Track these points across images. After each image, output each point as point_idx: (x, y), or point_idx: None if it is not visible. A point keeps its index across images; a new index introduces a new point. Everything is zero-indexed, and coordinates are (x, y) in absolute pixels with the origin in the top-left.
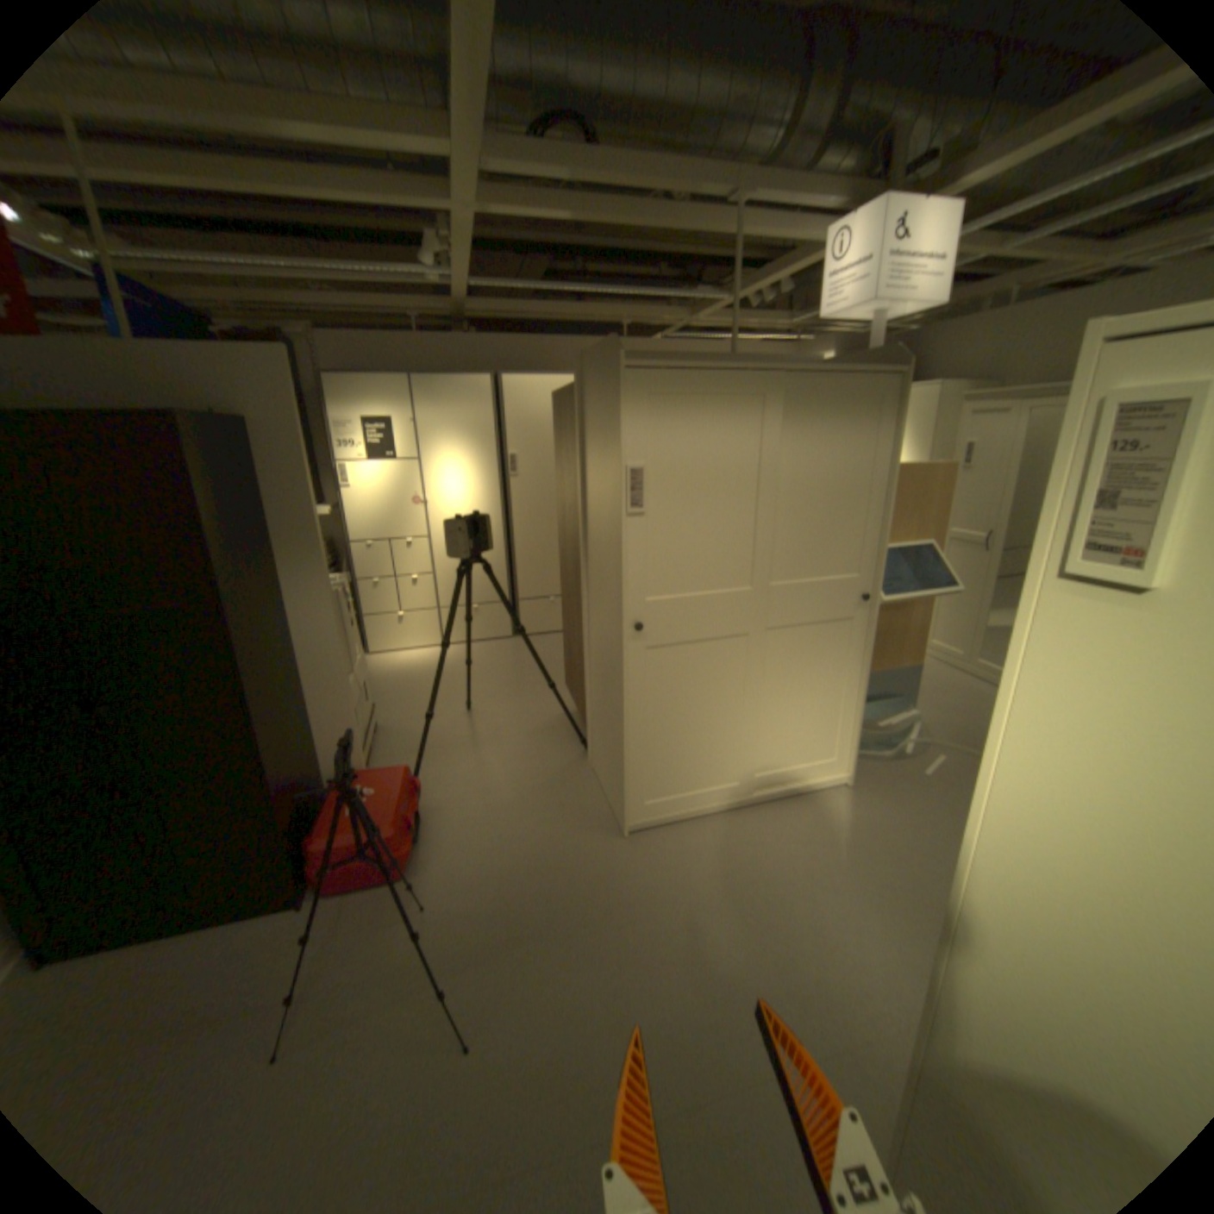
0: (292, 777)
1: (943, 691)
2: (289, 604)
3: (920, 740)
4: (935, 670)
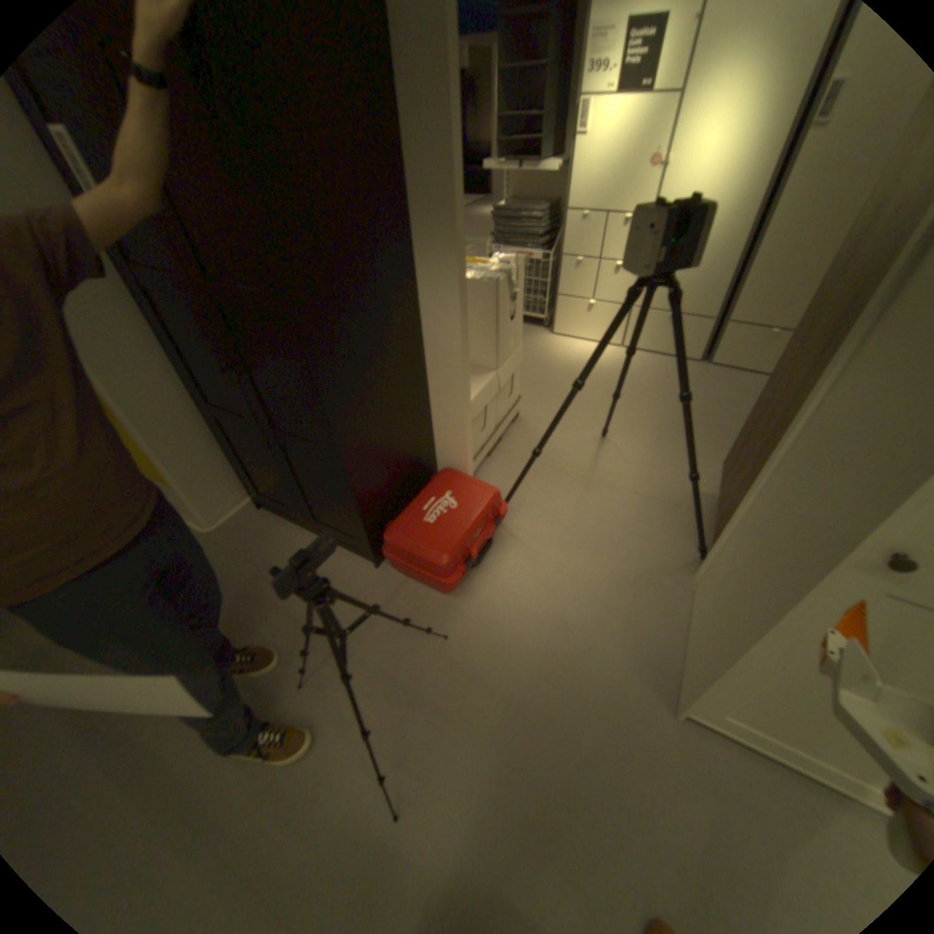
0: (389, 470)
1: None
2: (420, 294)
3: None
4: None
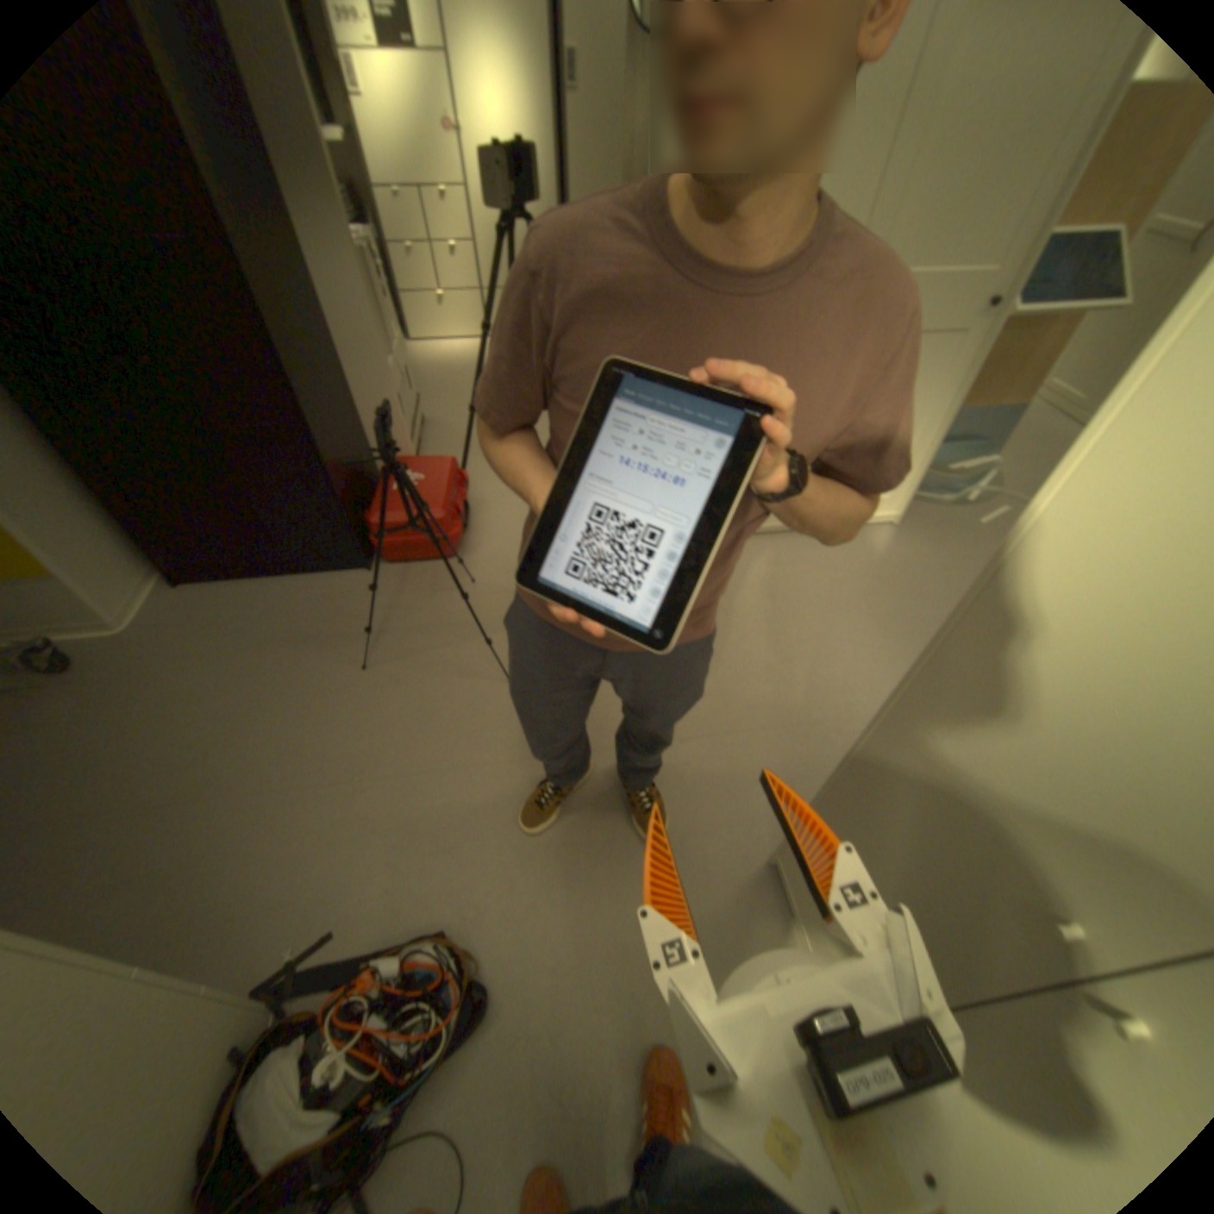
0: (347, 455)
1: (1041, 440)
2: (311, 257)
3: (991, 489)
4: (1043, 415)
